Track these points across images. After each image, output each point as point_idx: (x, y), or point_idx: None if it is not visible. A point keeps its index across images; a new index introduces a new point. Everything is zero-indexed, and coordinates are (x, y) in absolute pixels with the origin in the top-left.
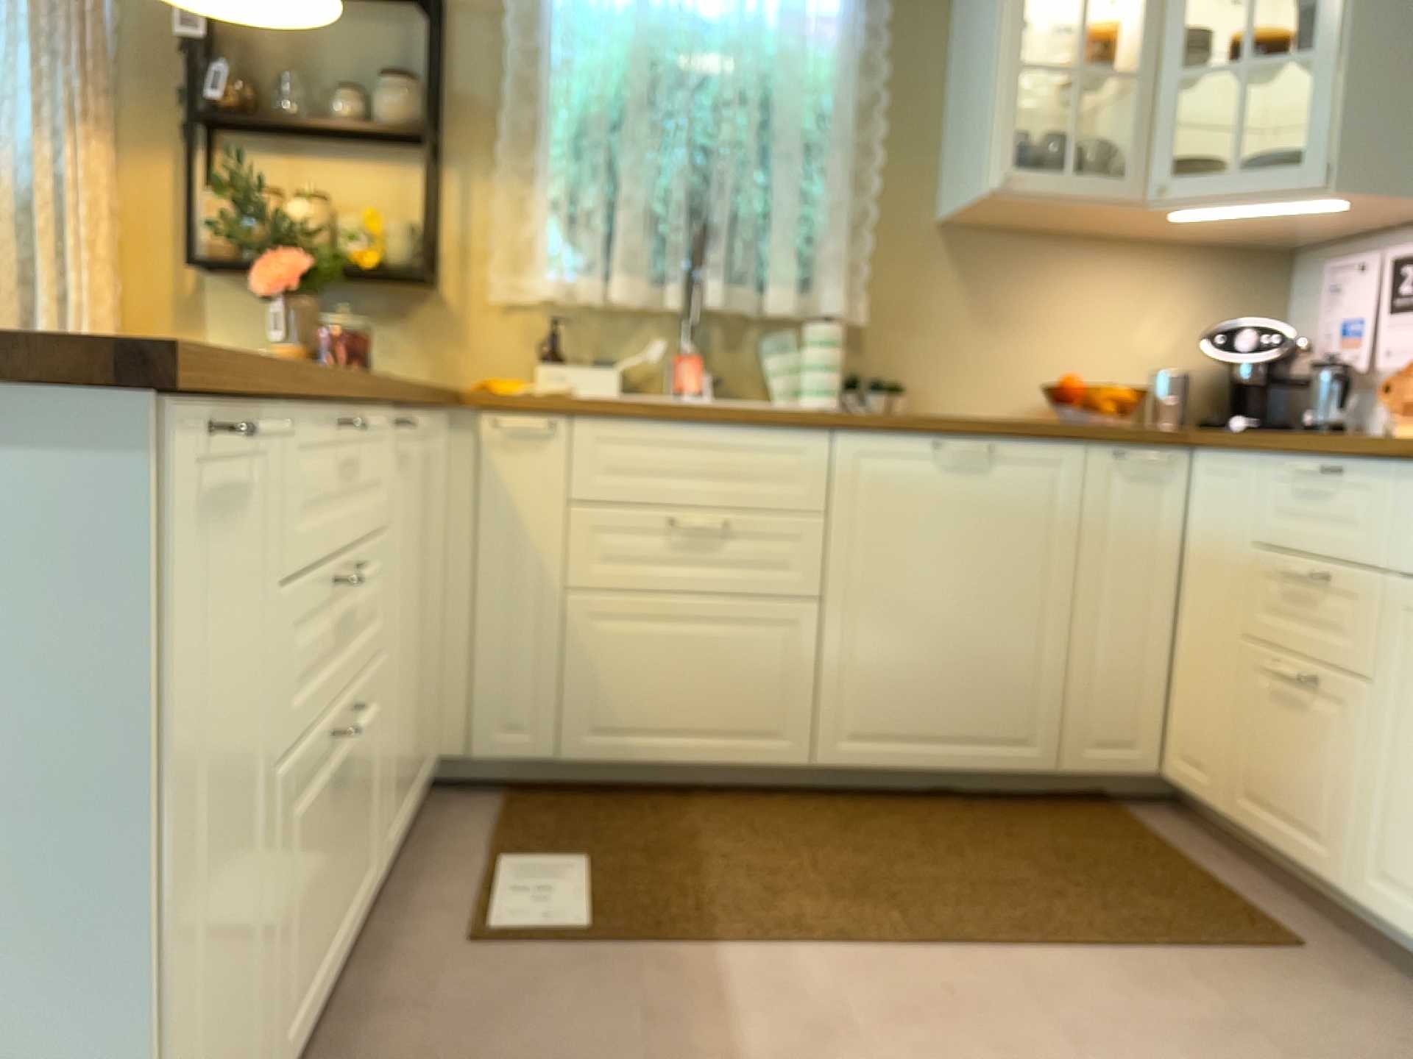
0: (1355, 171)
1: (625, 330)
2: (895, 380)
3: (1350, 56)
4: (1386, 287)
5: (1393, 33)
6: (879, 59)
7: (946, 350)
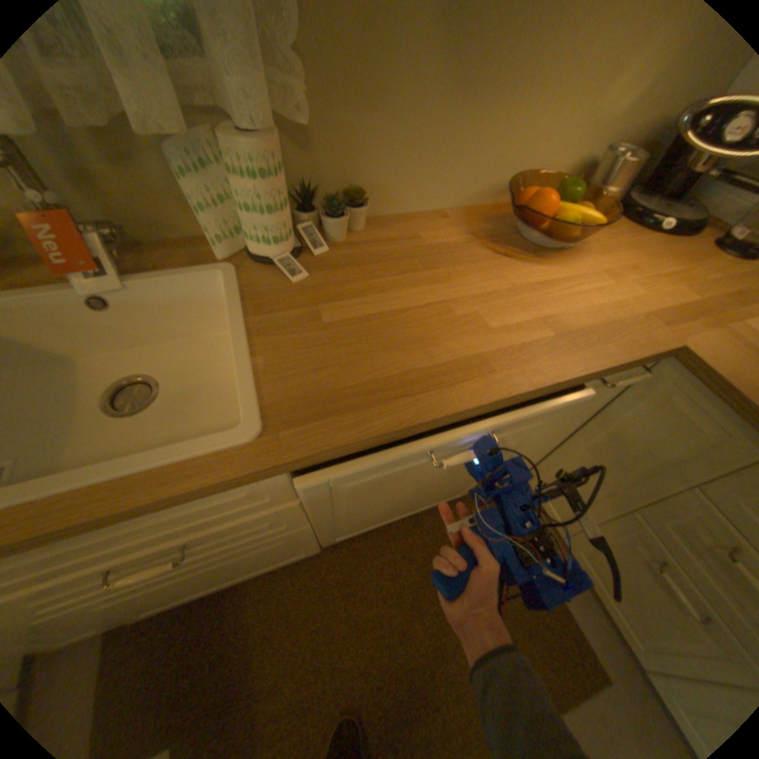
0: None
1: None
2: (353, 183)
3: None
4: None
5: None
6: None
7: (411, 134)
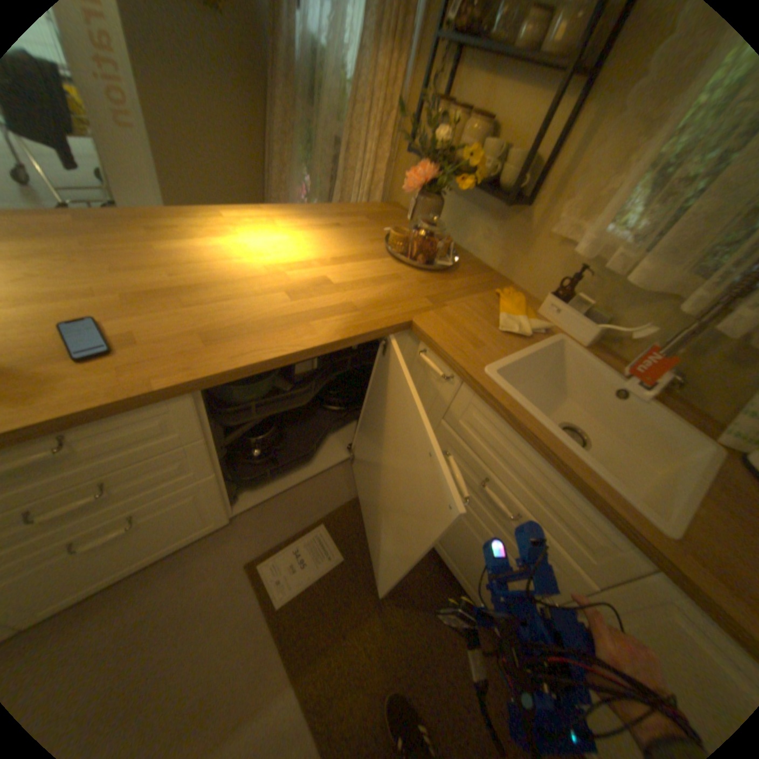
0: None
1: (643, 299)
2: None
3: None
4: None
5: None
6: None
7: None
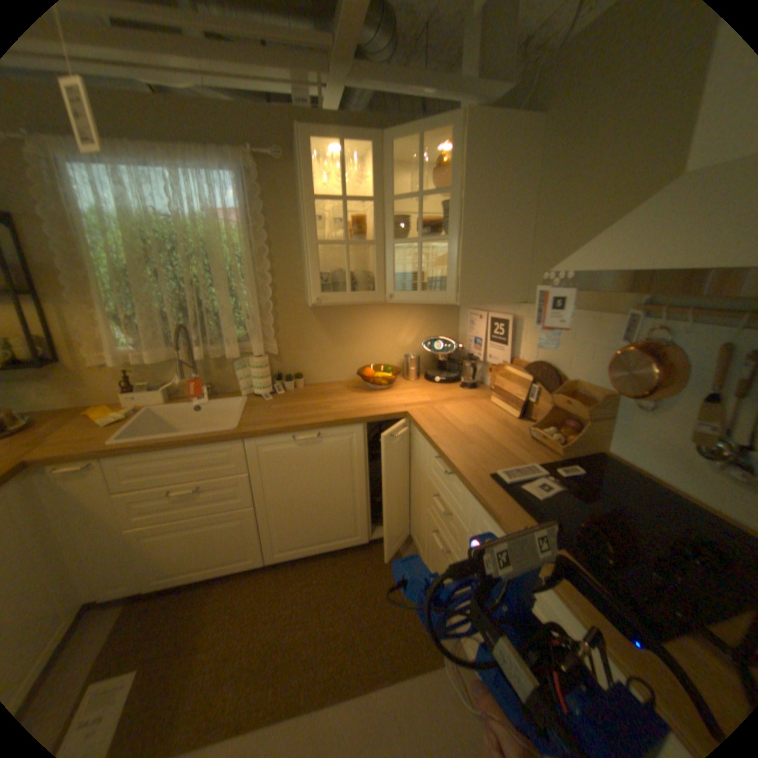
0: (467, 297)
1: (166, 369)
2: (298, 372)
3: (461, 242)
4: (489, 325)
5: (480, 230)
6: (261, 232)
7: (318, 356)
